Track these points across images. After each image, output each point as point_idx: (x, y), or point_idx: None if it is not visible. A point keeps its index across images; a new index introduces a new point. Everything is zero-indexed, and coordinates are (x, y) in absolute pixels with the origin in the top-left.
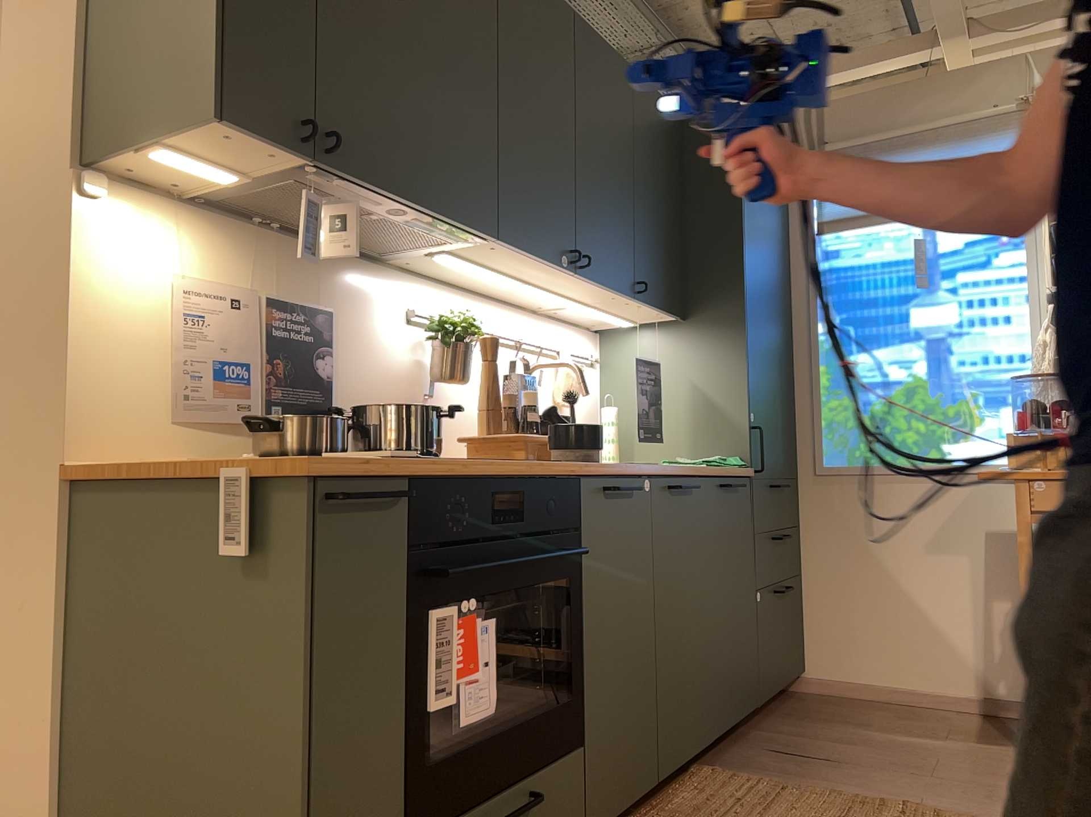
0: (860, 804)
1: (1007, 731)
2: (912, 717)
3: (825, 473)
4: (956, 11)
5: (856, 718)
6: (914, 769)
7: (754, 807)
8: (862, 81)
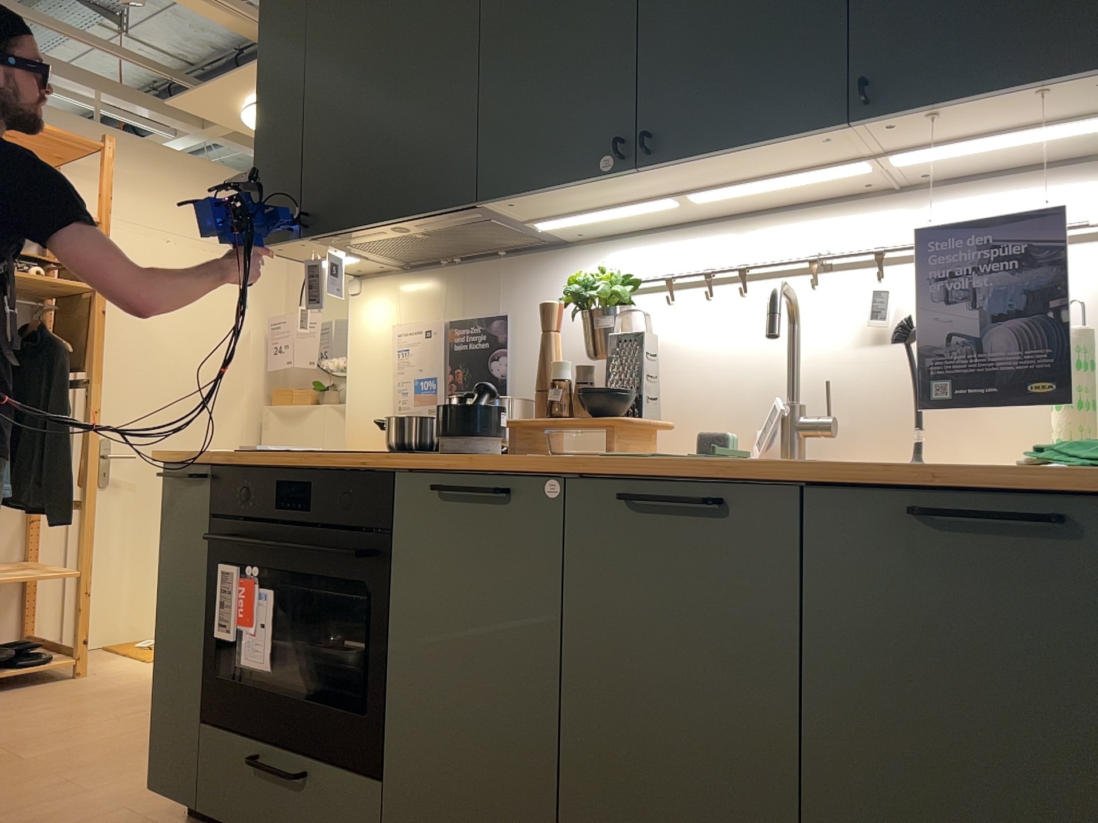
0: None
1: None
2: None
3: None
4: None
5: None
6: None
7: None
8: None
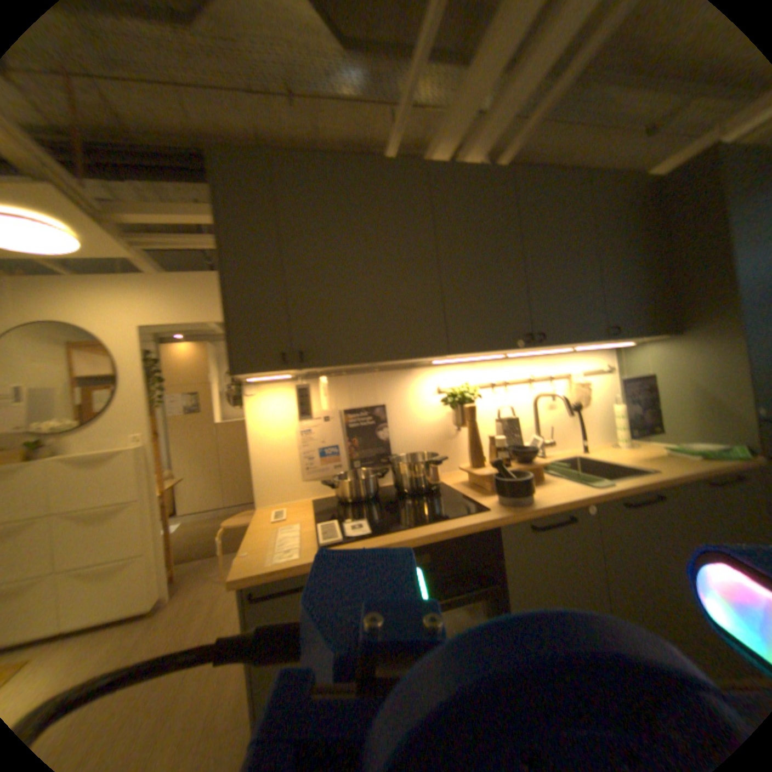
0: None
1: None
2: None
3: None
4: None
5: None
6: None
7: None
8: None
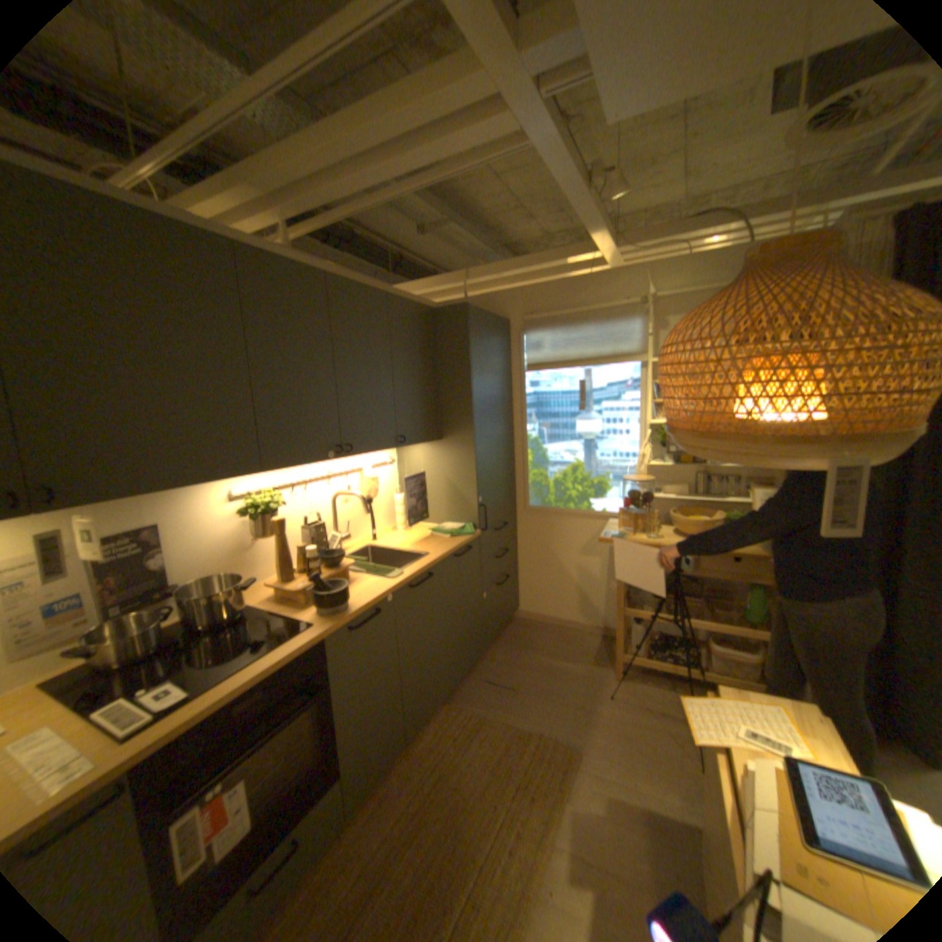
0: (515, 741)
1: (610, 653)
2: (566, 642)
3: (528, 510)
4: (606, 235)
5: (537, 645)
6: (554, 698)
7: (460, 748)
8: (555, 267)
